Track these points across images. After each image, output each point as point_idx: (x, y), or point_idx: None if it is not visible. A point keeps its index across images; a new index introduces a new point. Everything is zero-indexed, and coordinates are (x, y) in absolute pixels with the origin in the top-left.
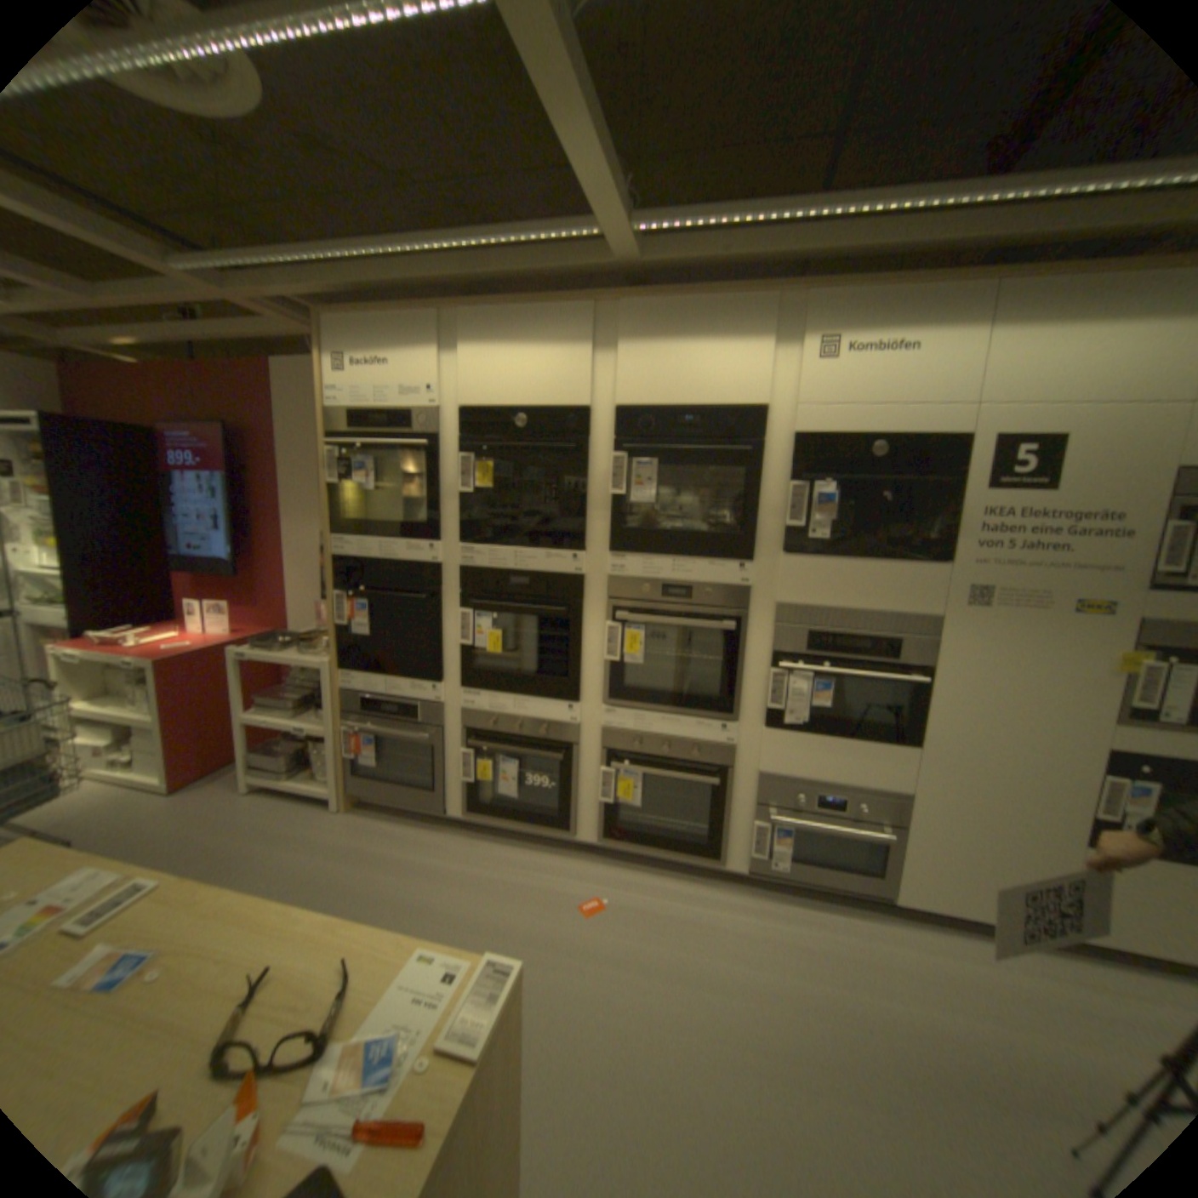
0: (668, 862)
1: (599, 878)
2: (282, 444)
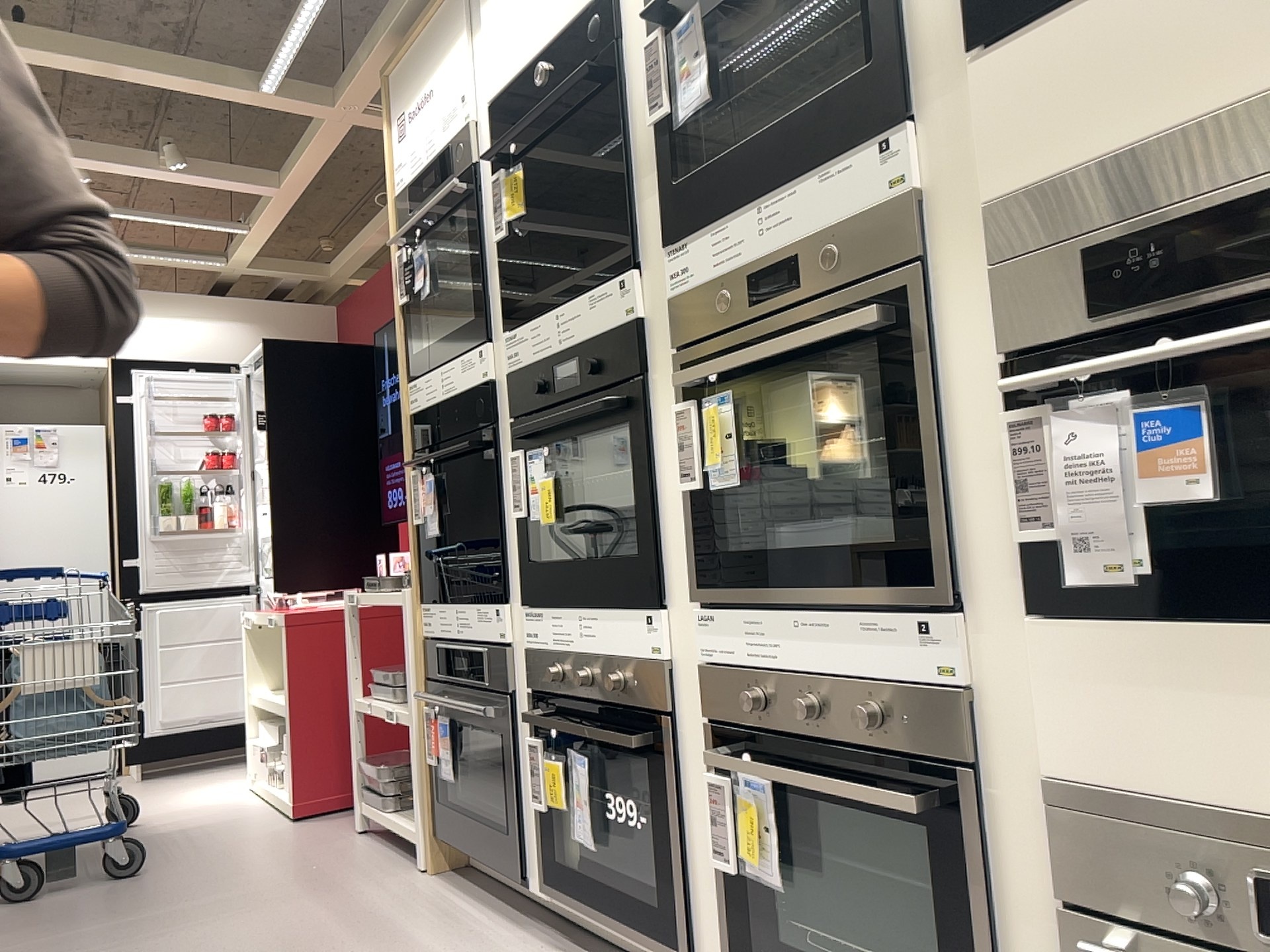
0: None
1: None
2: None
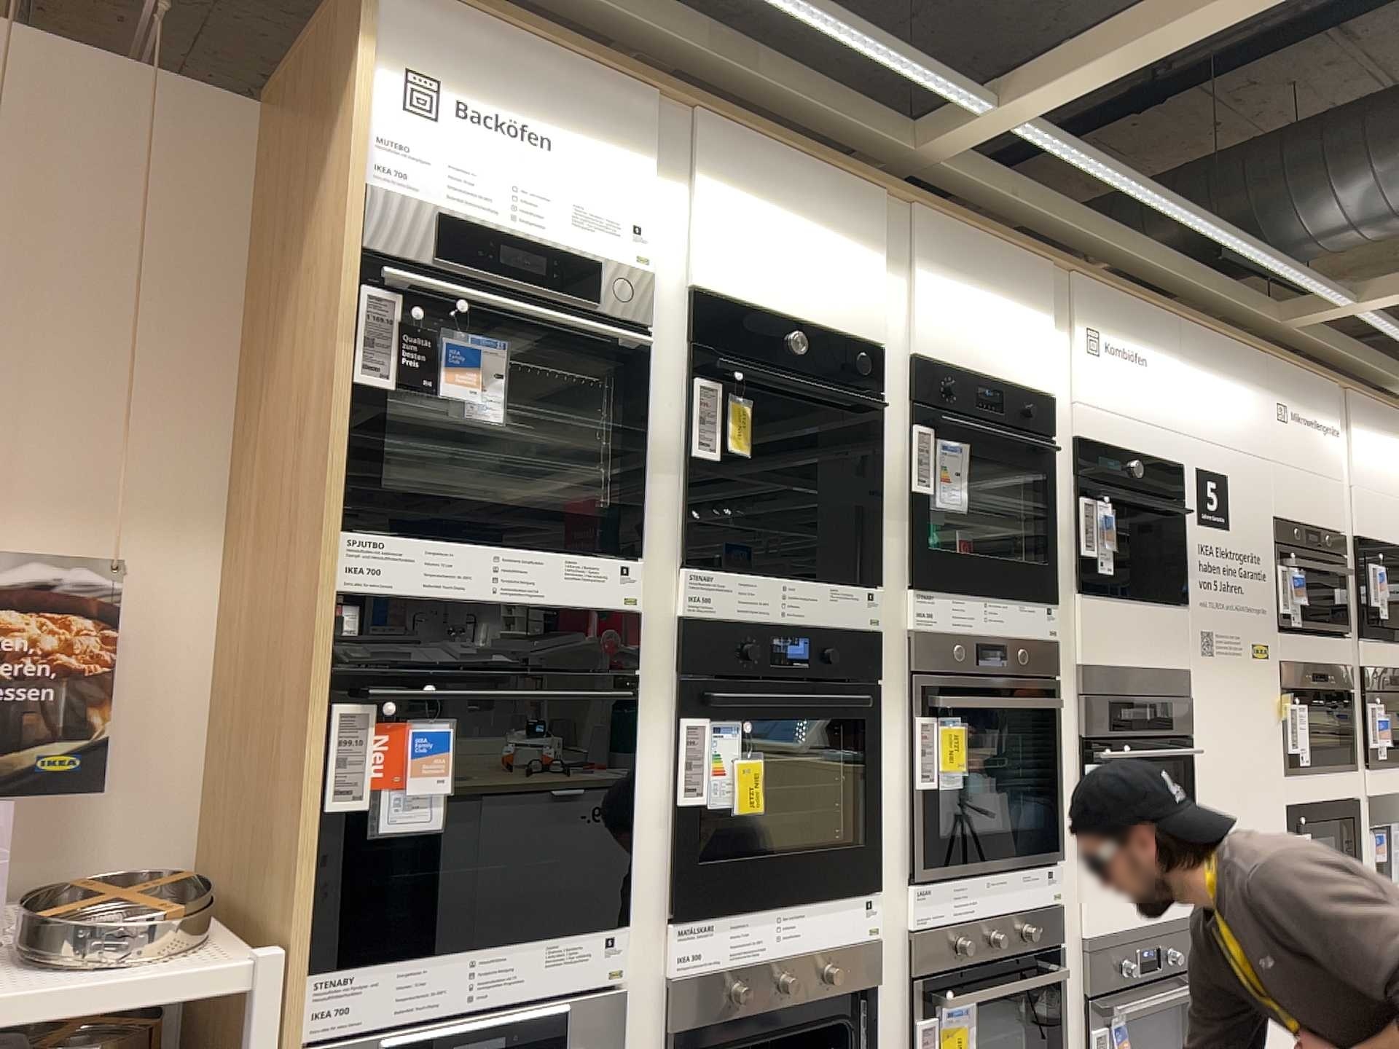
0: None
1: None
2: None
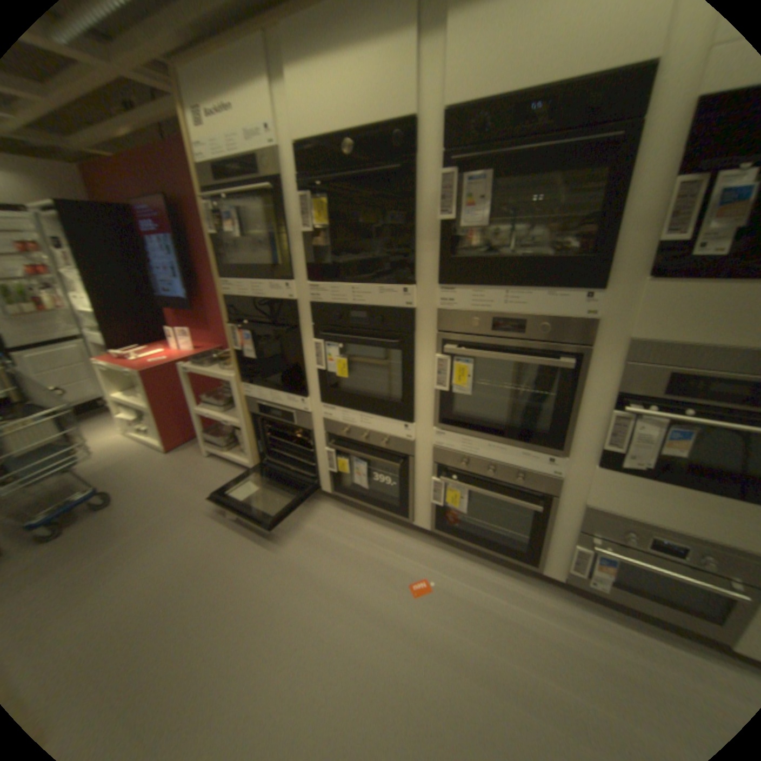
0: (490, 553)
1: (430, 557)
2: None
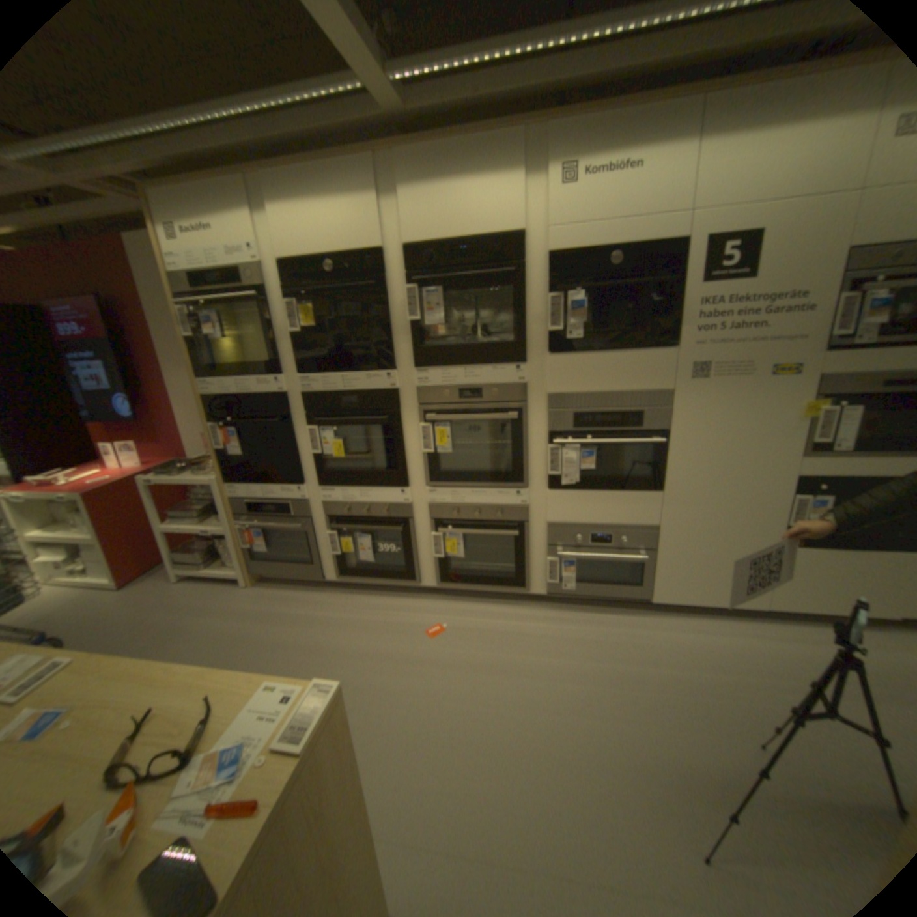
0: (488, 593)
1: (439, 610)
2: (145, 307)
